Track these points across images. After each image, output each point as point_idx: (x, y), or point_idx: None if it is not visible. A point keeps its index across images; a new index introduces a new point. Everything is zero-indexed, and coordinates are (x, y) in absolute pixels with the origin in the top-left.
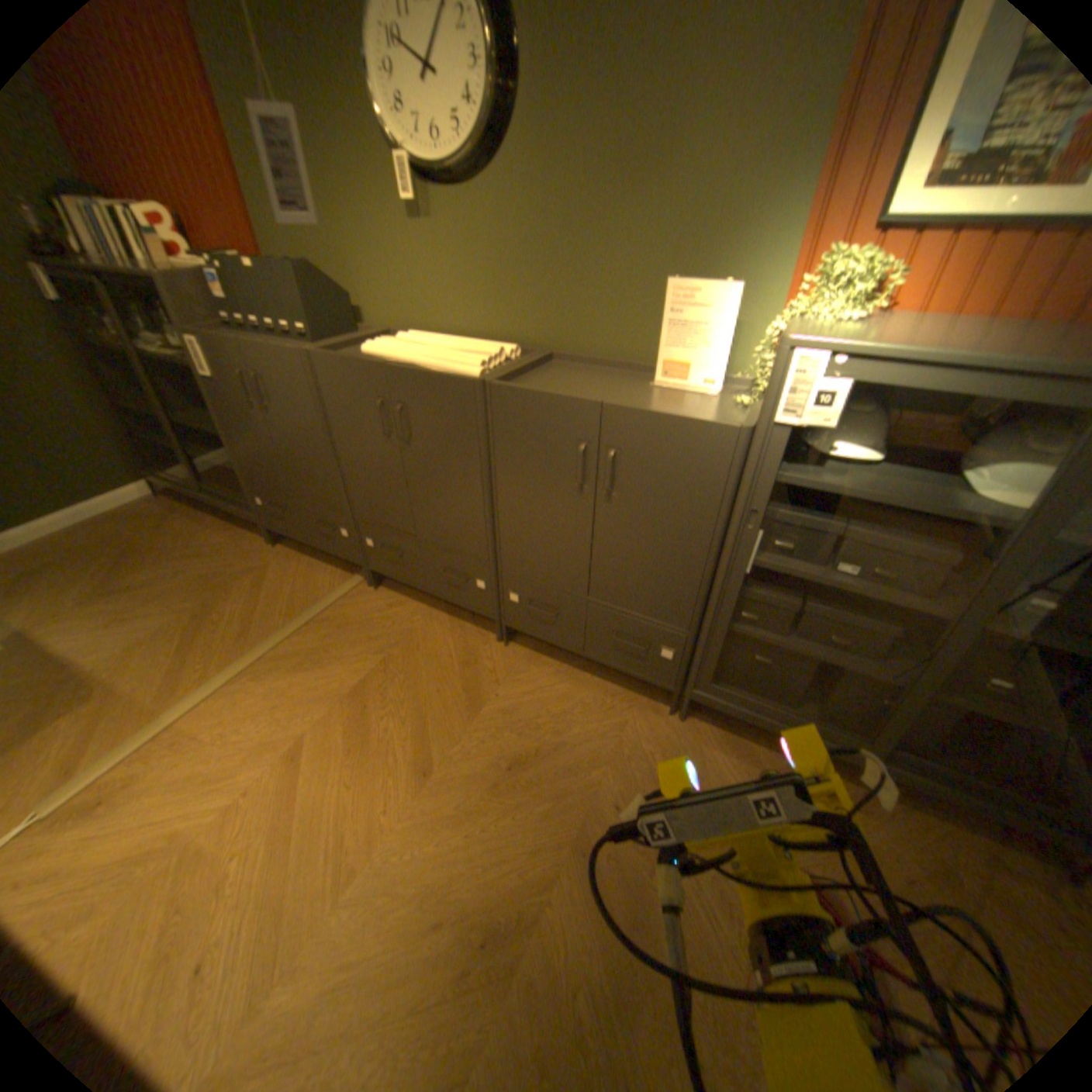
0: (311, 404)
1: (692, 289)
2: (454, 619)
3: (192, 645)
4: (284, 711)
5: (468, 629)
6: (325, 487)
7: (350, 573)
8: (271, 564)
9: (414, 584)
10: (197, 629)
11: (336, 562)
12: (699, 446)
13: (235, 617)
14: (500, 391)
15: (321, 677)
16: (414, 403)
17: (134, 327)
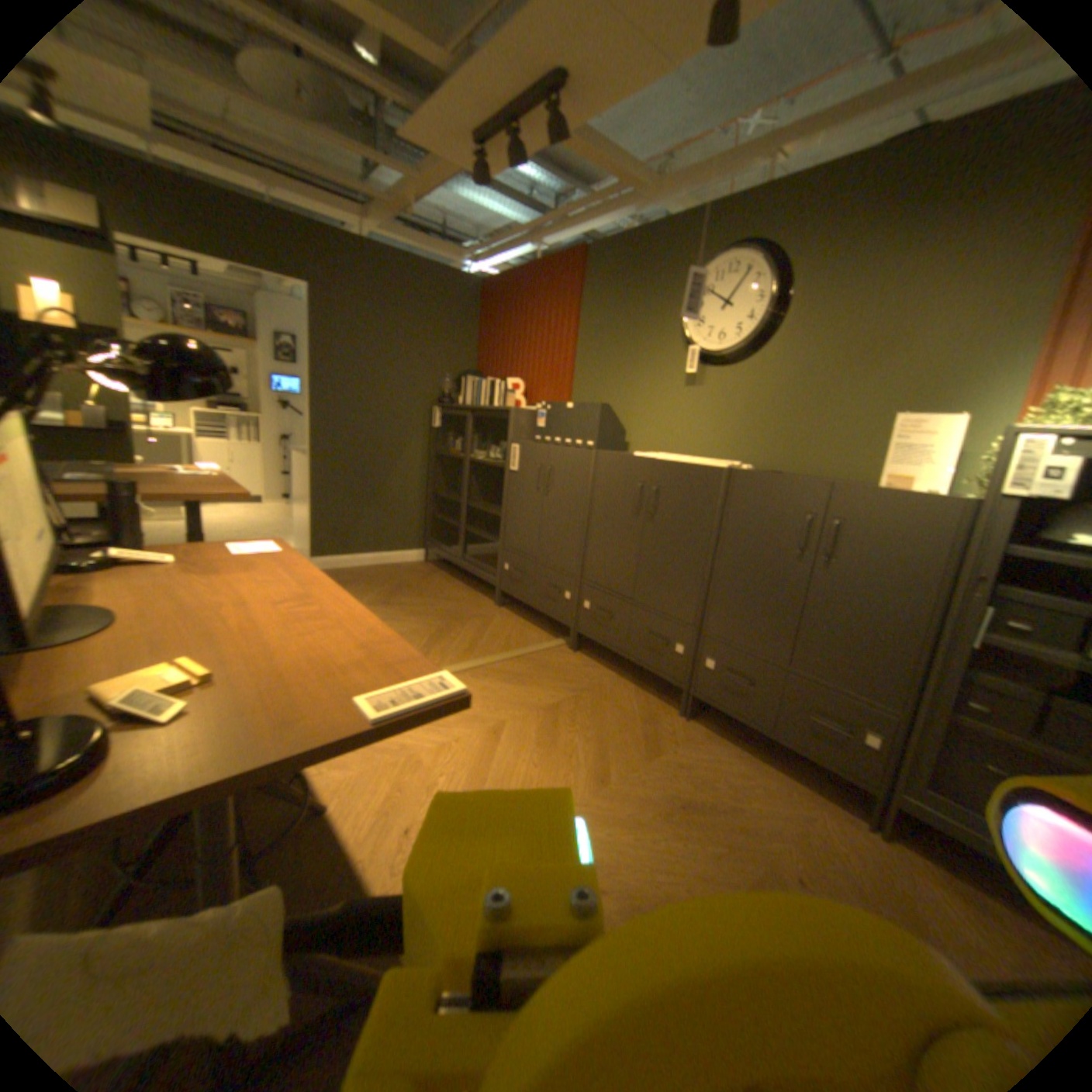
0: (583, 488)
1: (919, 427)
2: (640, 689)
3: (435, 644)
4: (492, 701)
5: (652, 699)
6: (567, 553)
7: (554, 636)
8: (496, 615)
9: (613, 645)
10: (439, 636)
11: (544, 627)
12: (925, 514)
13: (466, 637)
14: (744, 474)
15: (523, 690)
16: (668, 485)
17: (469, 448)
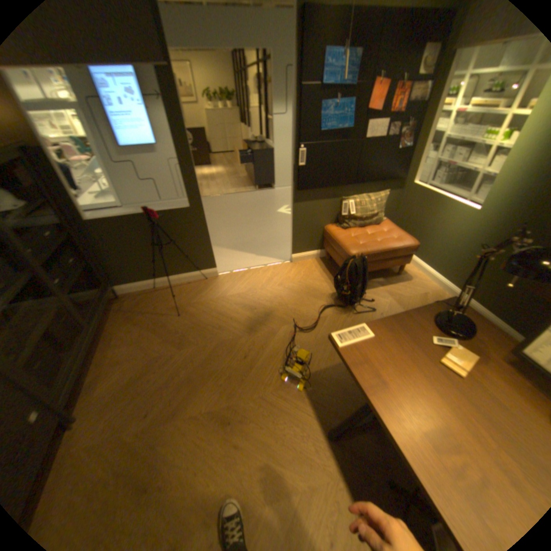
0: None
1: None
2: None
3: None
4: None
5: None
6: None
7: None
8: None
9: None
10: None
11: None
12: None
13: None
14: None
15: None
16: None
17: None
